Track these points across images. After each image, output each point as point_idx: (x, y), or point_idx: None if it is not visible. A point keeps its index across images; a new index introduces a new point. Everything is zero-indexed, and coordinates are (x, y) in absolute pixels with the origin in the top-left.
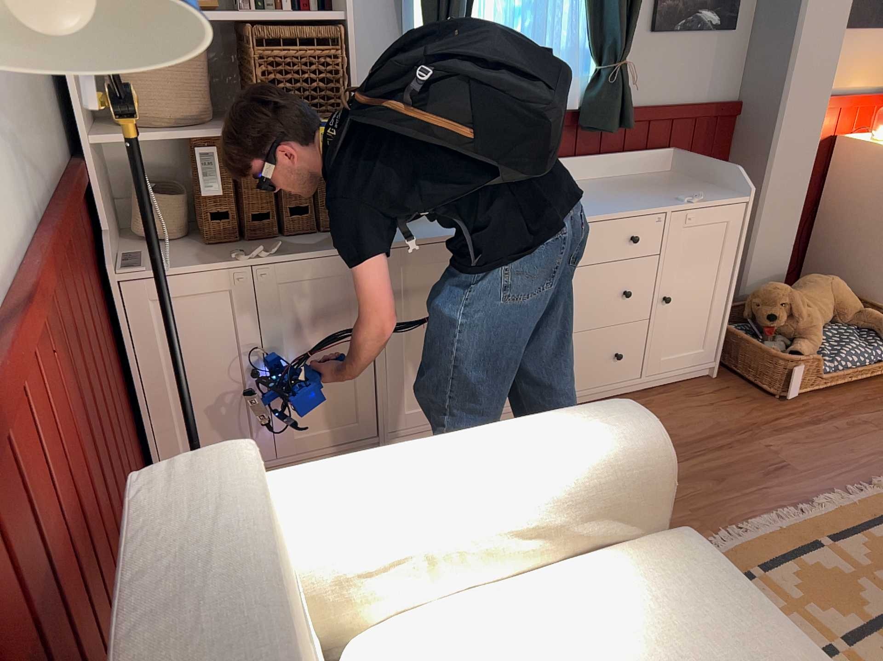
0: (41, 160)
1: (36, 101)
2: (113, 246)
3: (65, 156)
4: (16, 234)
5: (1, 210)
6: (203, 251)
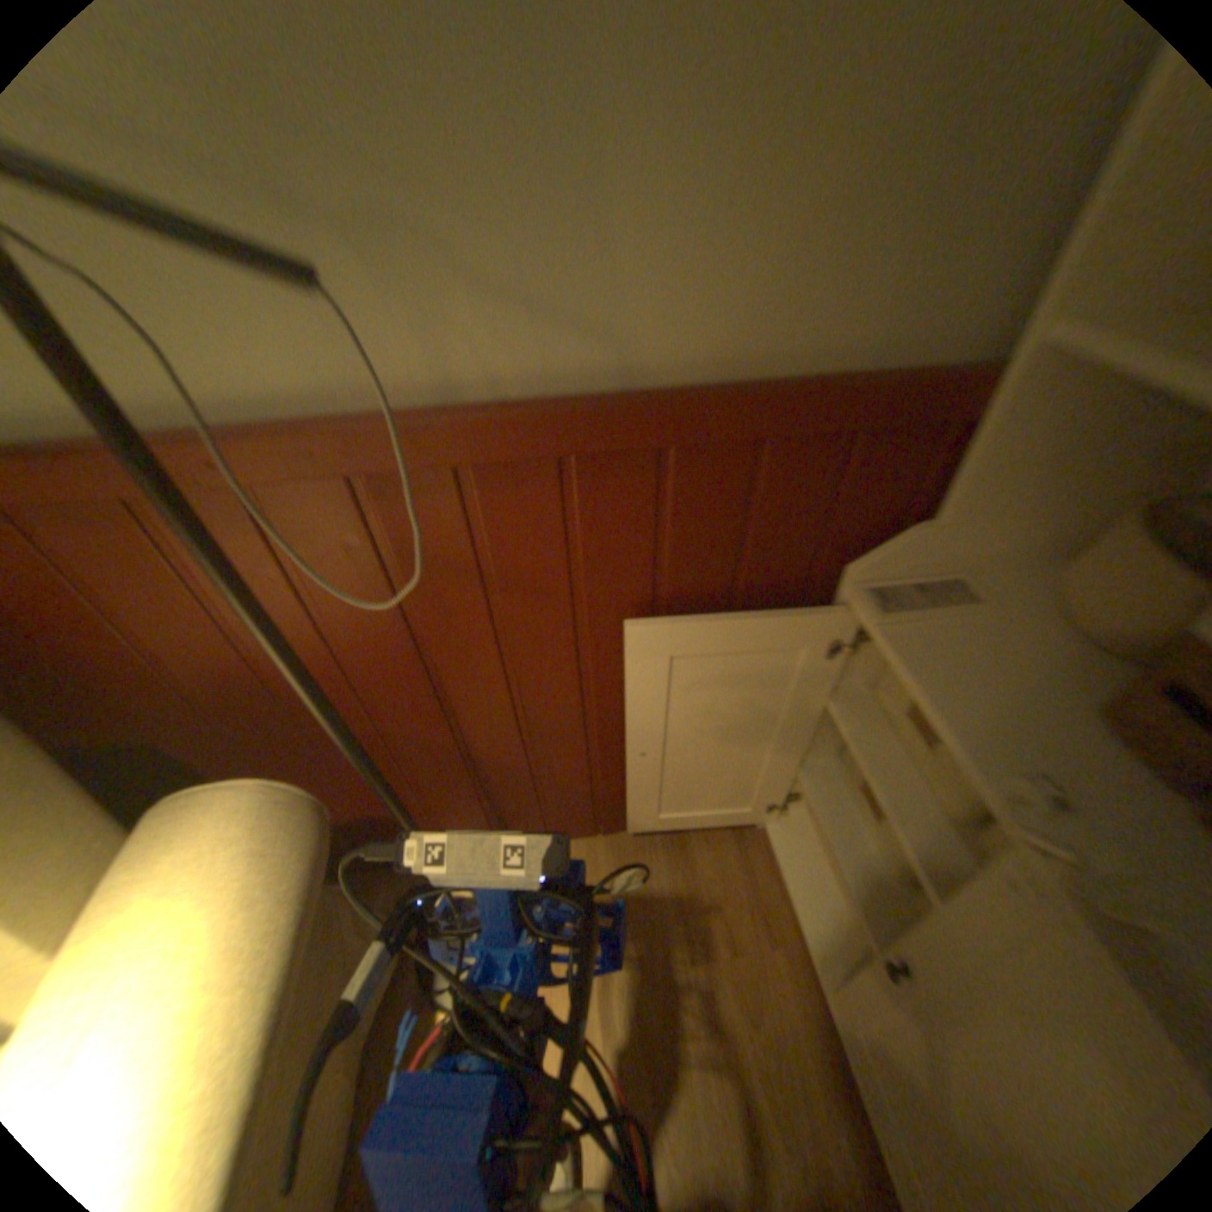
0: (688, 297)
1: (821, 148)
2: (946, 553)
3: (970, 333)
4: (315, 382)
5: (231, 327)
6: (1065, 714)
